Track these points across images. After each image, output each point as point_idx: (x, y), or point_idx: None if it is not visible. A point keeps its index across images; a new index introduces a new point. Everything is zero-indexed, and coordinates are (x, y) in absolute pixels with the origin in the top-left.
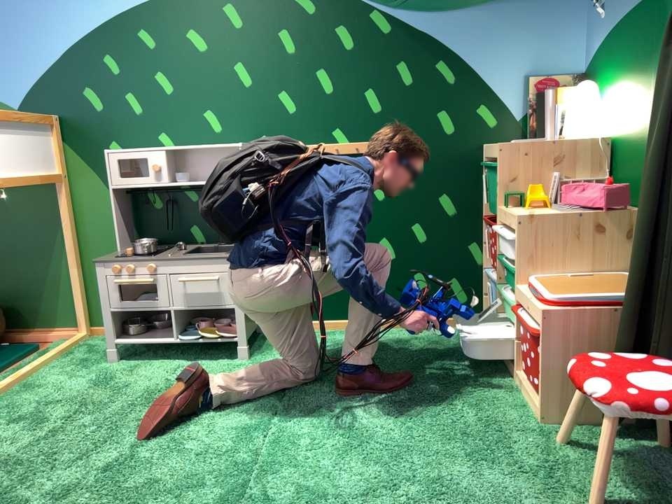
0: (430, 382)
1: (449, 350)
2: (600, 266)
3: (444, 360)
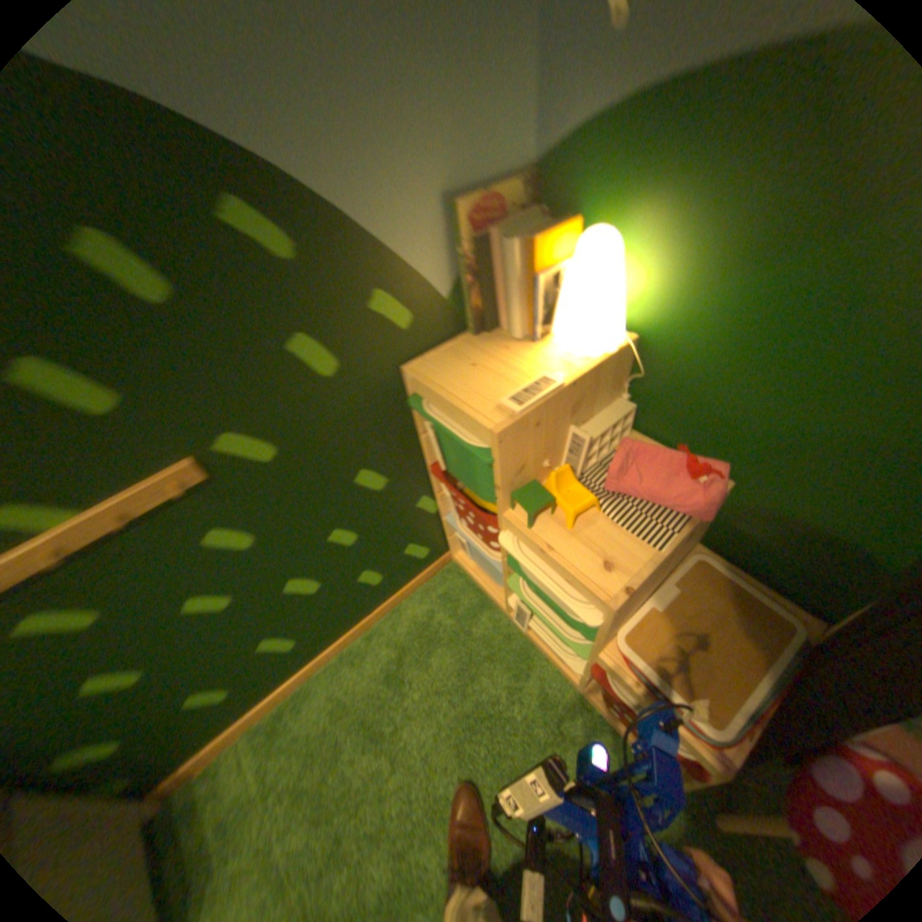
0: (508, 770)
1: (467, 651)
2: (681, 563)
3: (479, 686)
